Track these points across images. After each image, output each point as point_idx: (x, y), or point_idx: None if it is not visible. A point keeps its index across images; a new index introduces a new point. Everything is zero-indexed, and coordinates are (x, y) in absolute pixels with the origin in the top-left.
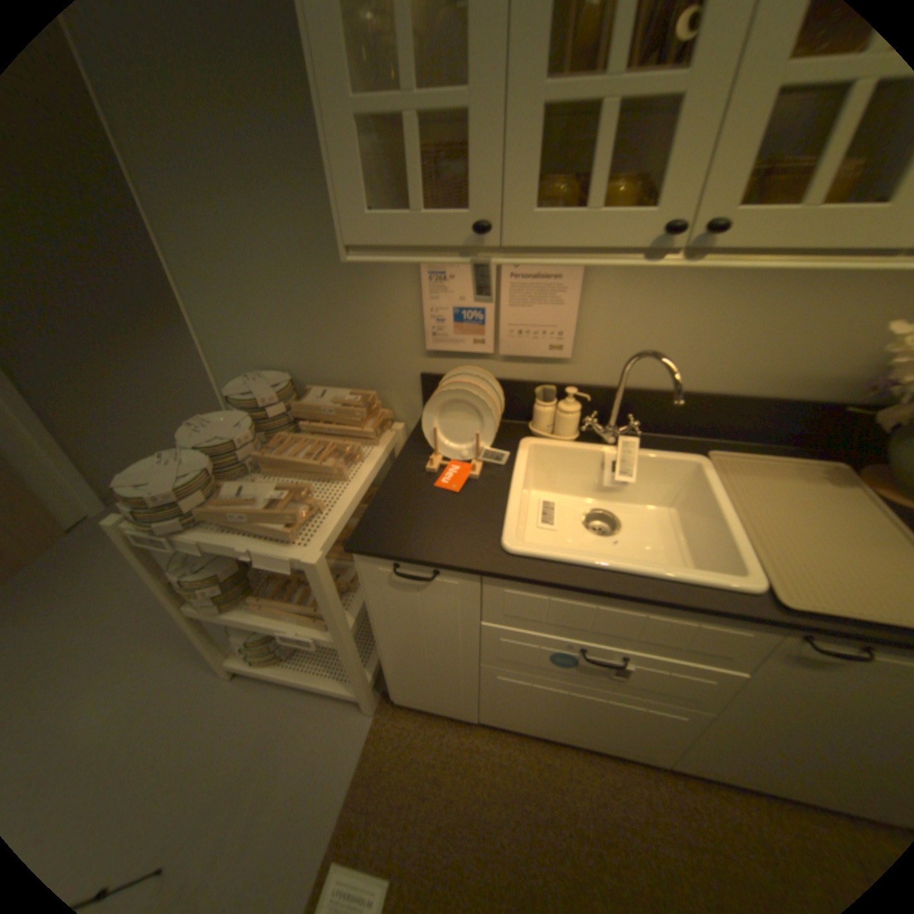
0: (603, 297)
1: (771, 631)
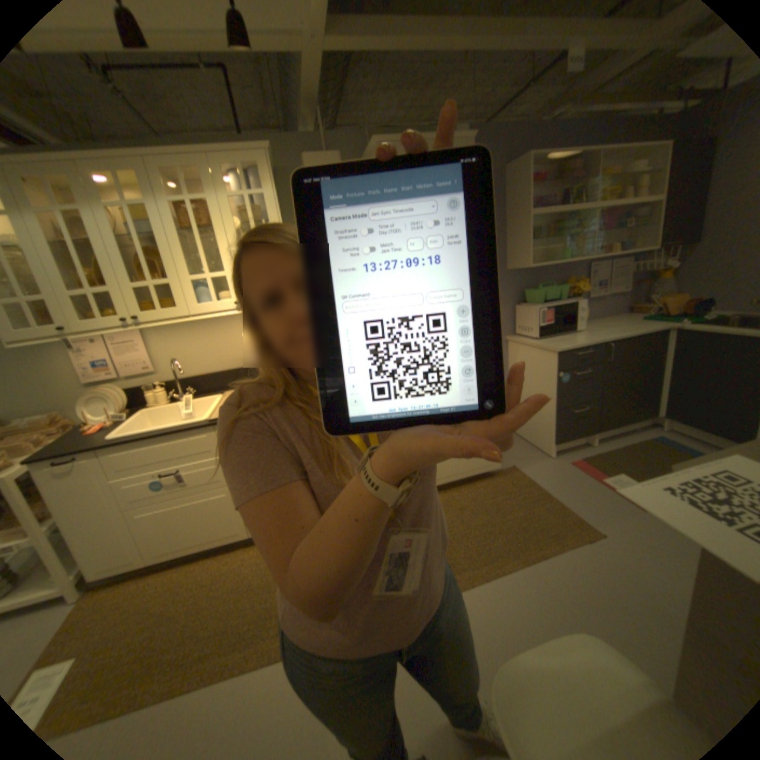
0: (157, 345)
1: (208, 431)
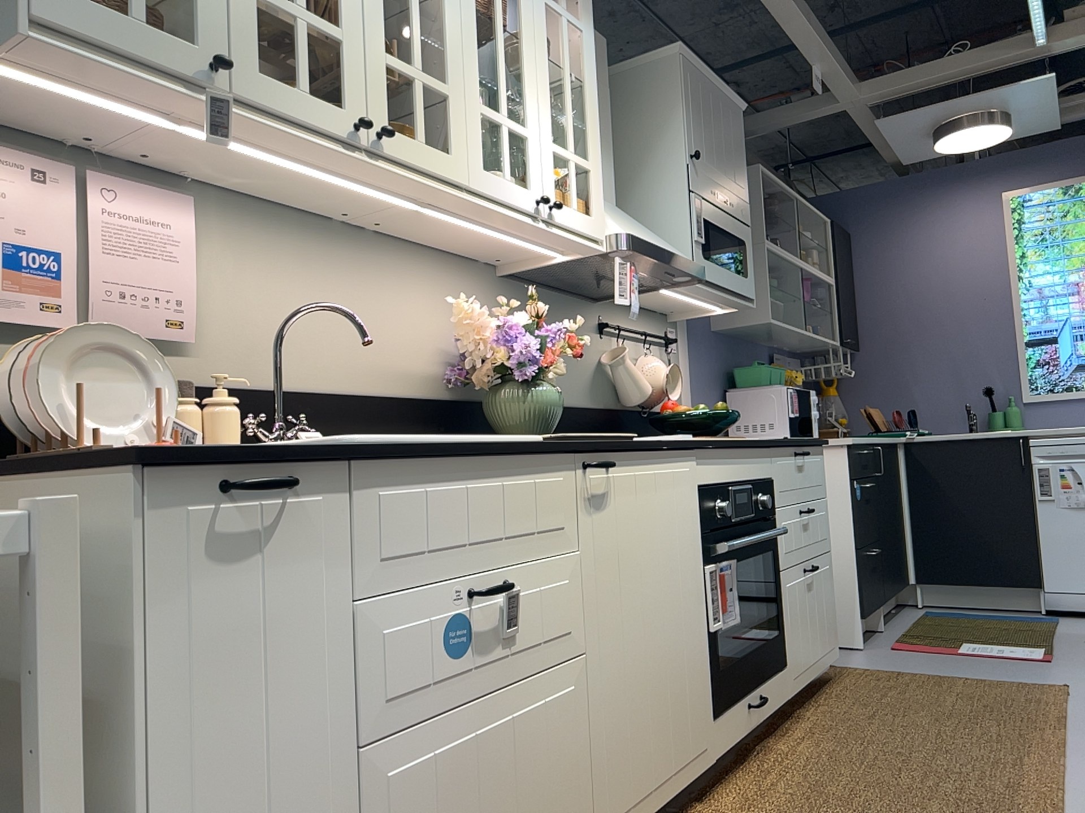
0: (214, 267)
1: (565, 464)
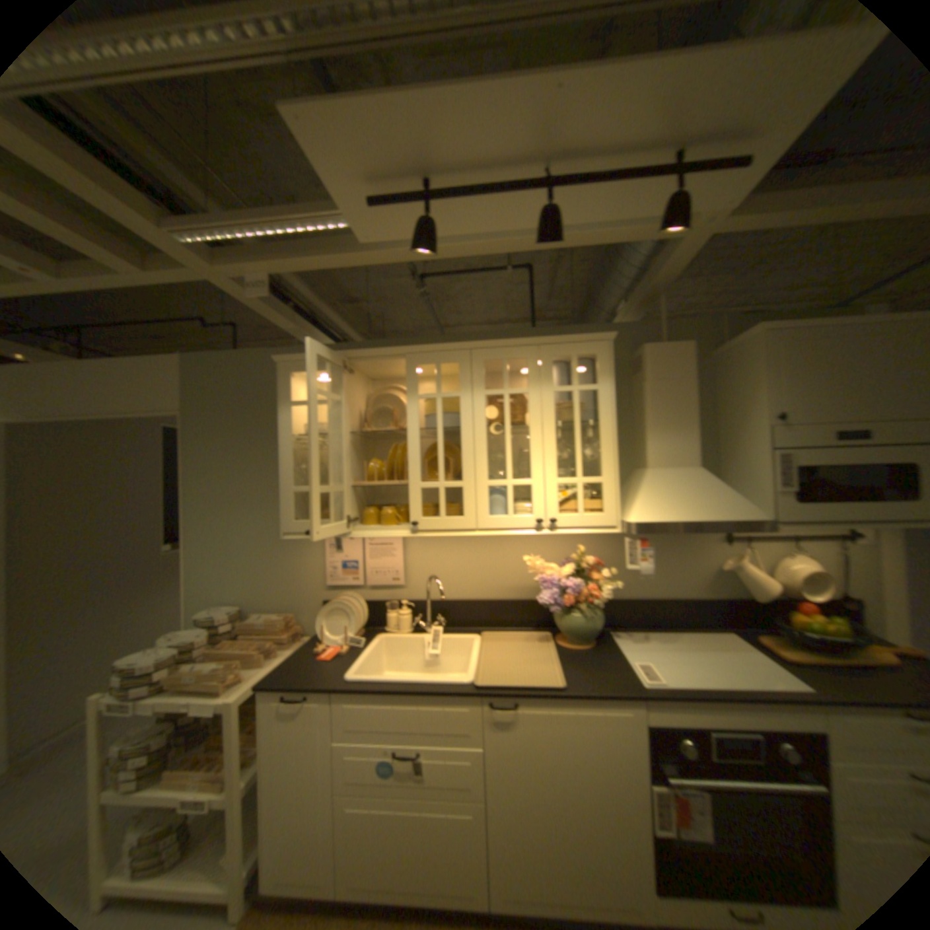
0: (416, 554)
1: (474, 704)
